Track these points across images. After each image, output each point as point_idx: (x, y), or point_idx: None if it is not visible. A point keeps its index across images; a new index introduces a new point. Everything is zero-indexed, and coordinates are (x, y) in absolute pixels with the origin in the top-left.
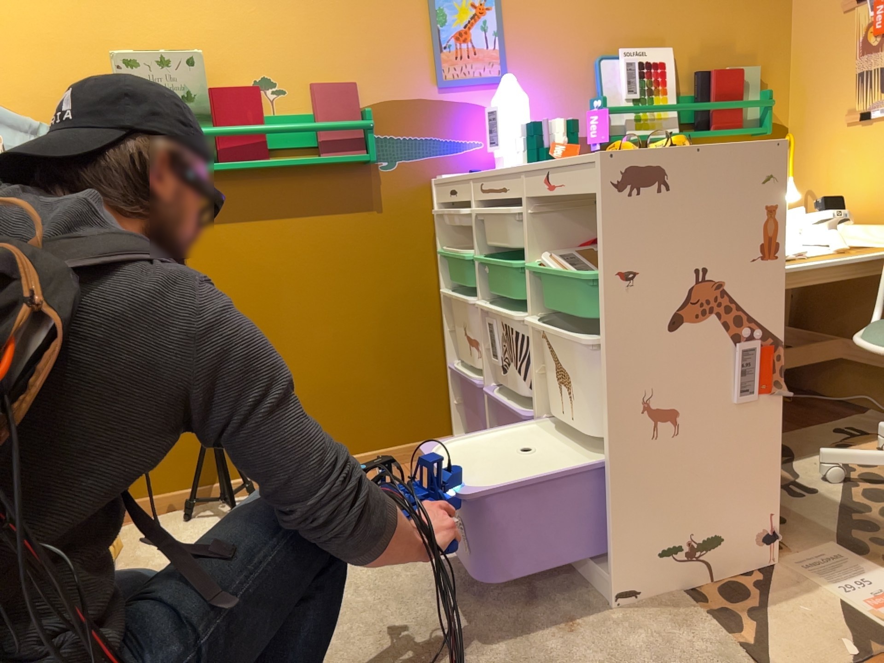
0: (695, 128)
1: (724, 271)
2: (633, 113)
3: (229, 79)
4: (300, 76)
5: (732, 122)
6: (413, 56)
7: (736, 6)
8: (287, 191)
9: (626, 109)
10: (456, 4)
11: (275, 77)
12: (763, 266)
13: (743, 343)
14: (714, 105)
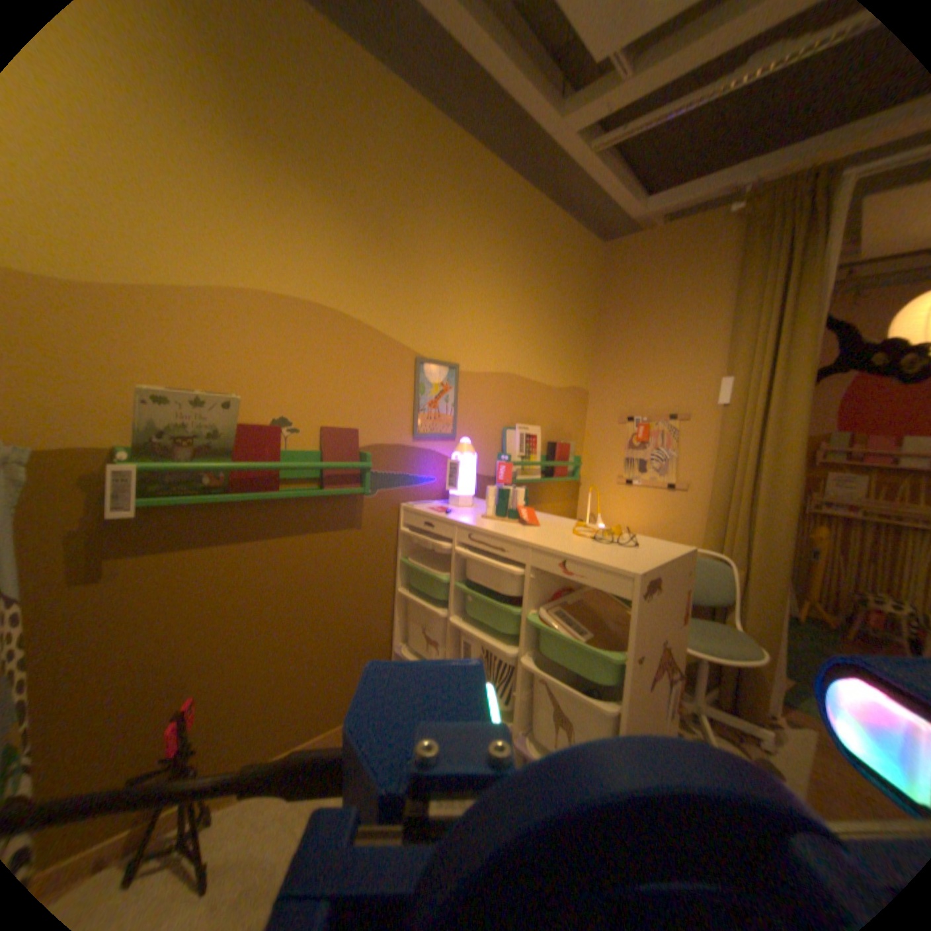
0: (545, 473)
1: (676, 639)
2: (521, 465)
3: (250, 415)
4: (314, 420)
5: (564, 473)
6: (401, 414)
7: (567, 406)
8: (287, 515)
9: (521, 464)
10: (433, 381)
11: (294, 418)
12: (687, 629)
13: (677, 684)
14: (559, 463)
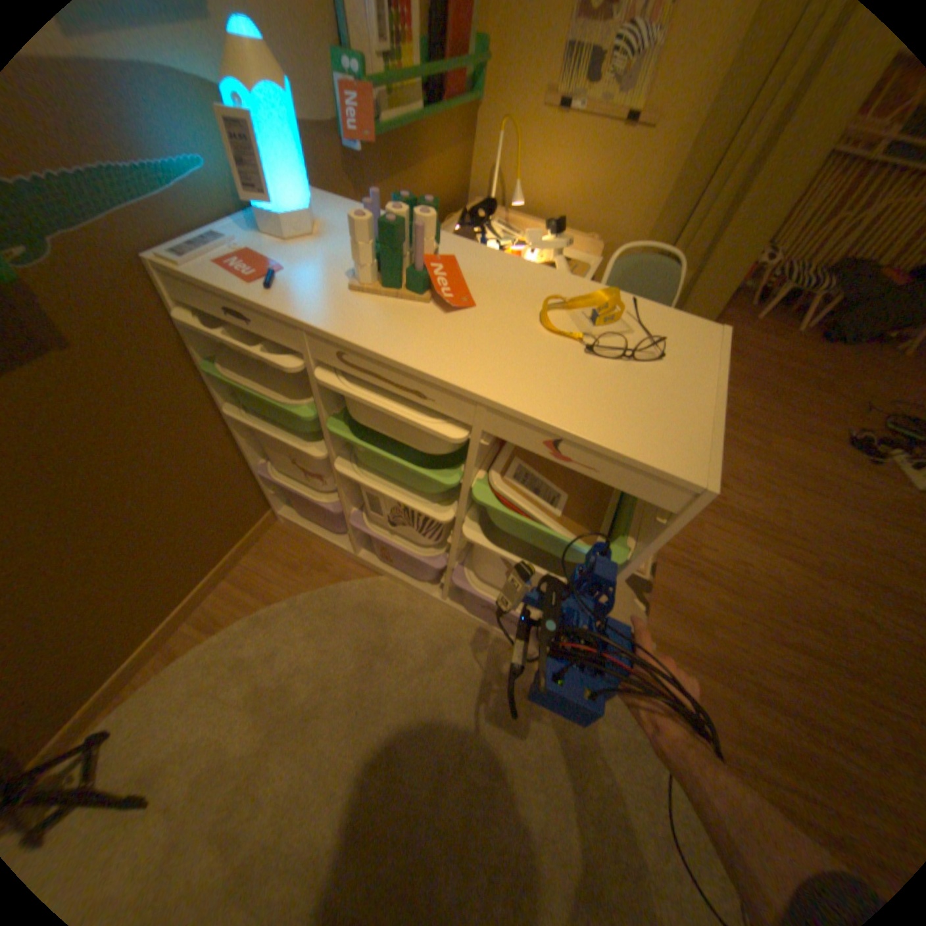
0: (426, 88)
1: None
2: (386, 77)
3: None
4: None
5: (460, 84)
6: None
7: None
8: None
9: (388, 78)
10: None
11: None
12: None
13: None
14: (456, 64)
